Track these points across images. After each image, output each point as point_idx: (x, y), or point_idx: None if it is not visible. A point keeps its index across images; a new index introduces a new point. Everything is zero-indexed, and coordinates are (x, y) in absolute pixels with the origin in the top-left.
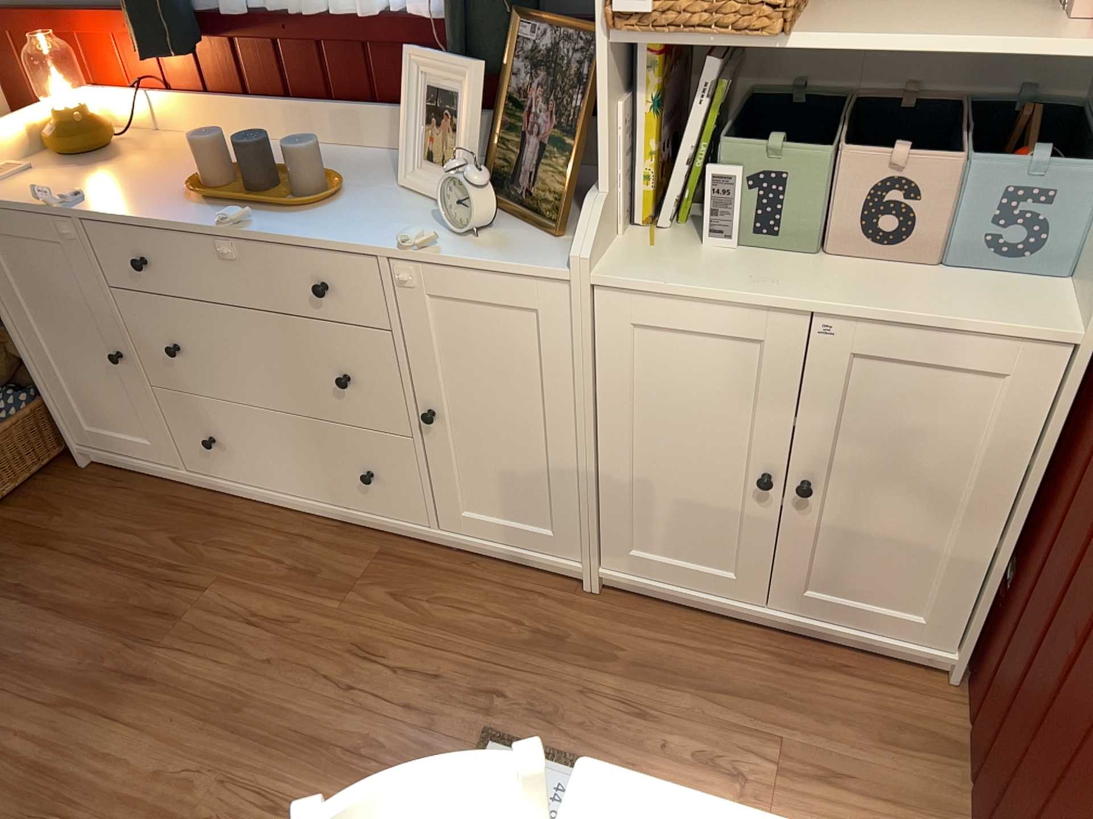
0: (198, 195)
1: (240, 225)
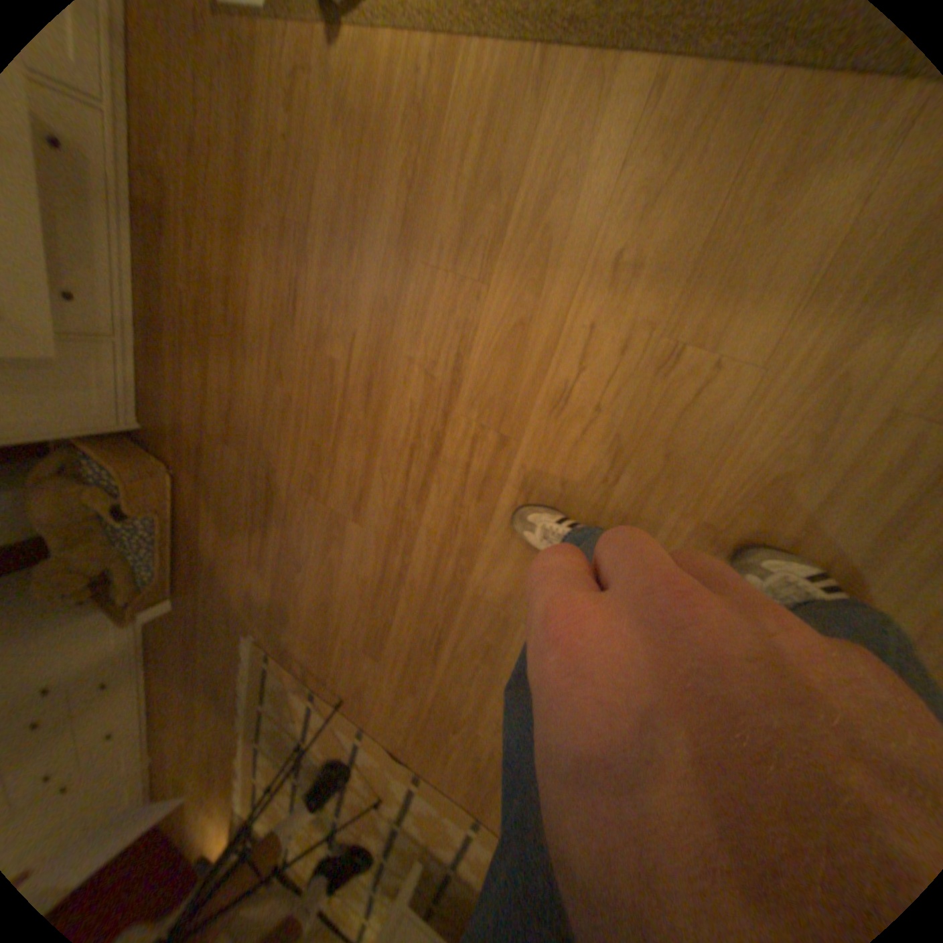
0: None
1: None
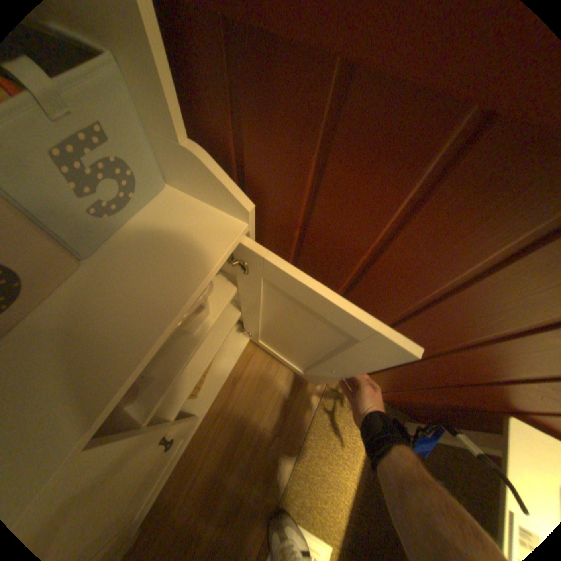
0: None
1: None
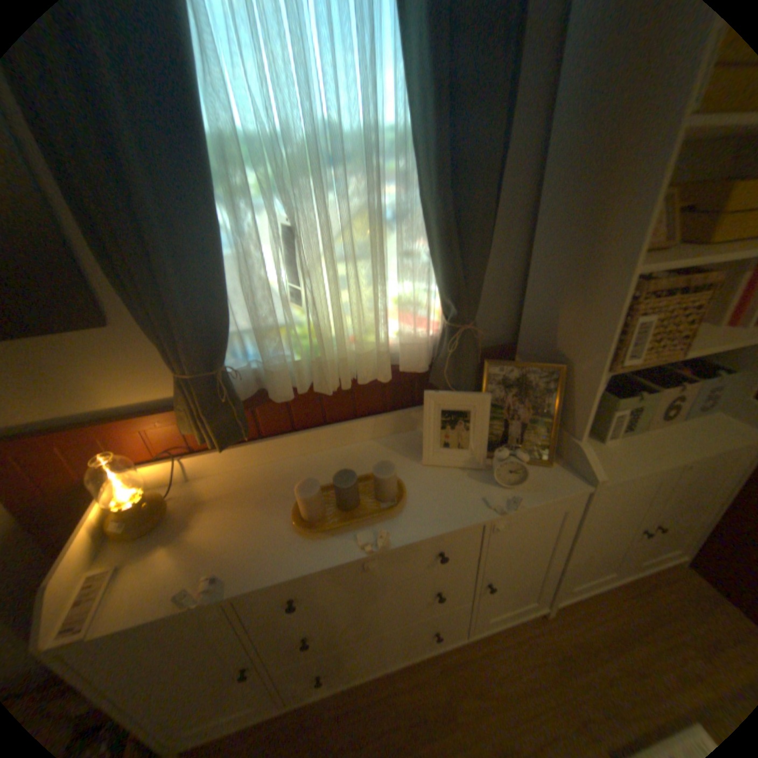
0: (312, 532)
1: (385, 546)
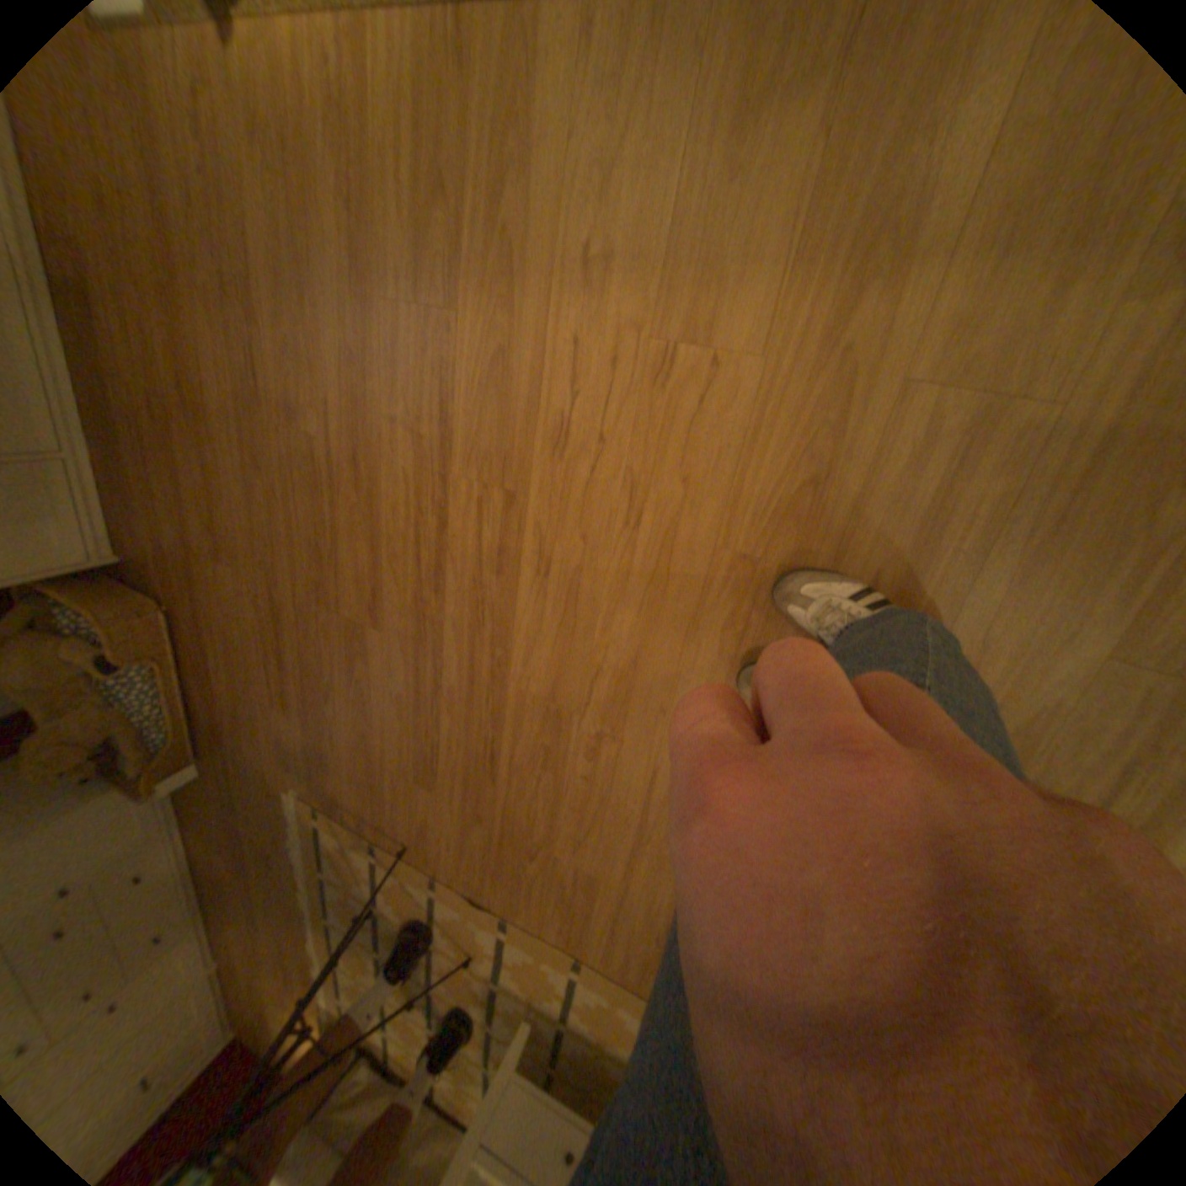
0: None
1: None
